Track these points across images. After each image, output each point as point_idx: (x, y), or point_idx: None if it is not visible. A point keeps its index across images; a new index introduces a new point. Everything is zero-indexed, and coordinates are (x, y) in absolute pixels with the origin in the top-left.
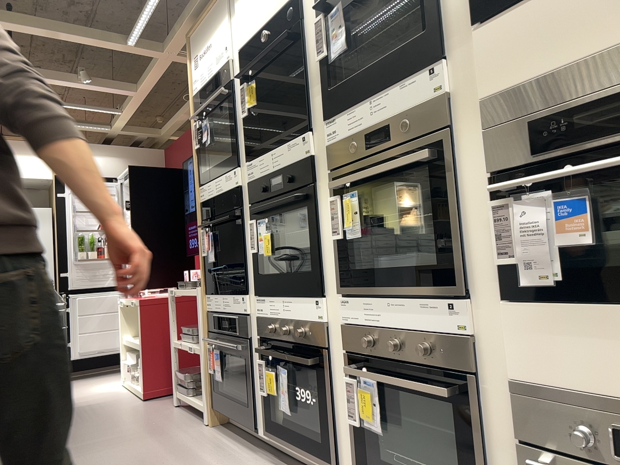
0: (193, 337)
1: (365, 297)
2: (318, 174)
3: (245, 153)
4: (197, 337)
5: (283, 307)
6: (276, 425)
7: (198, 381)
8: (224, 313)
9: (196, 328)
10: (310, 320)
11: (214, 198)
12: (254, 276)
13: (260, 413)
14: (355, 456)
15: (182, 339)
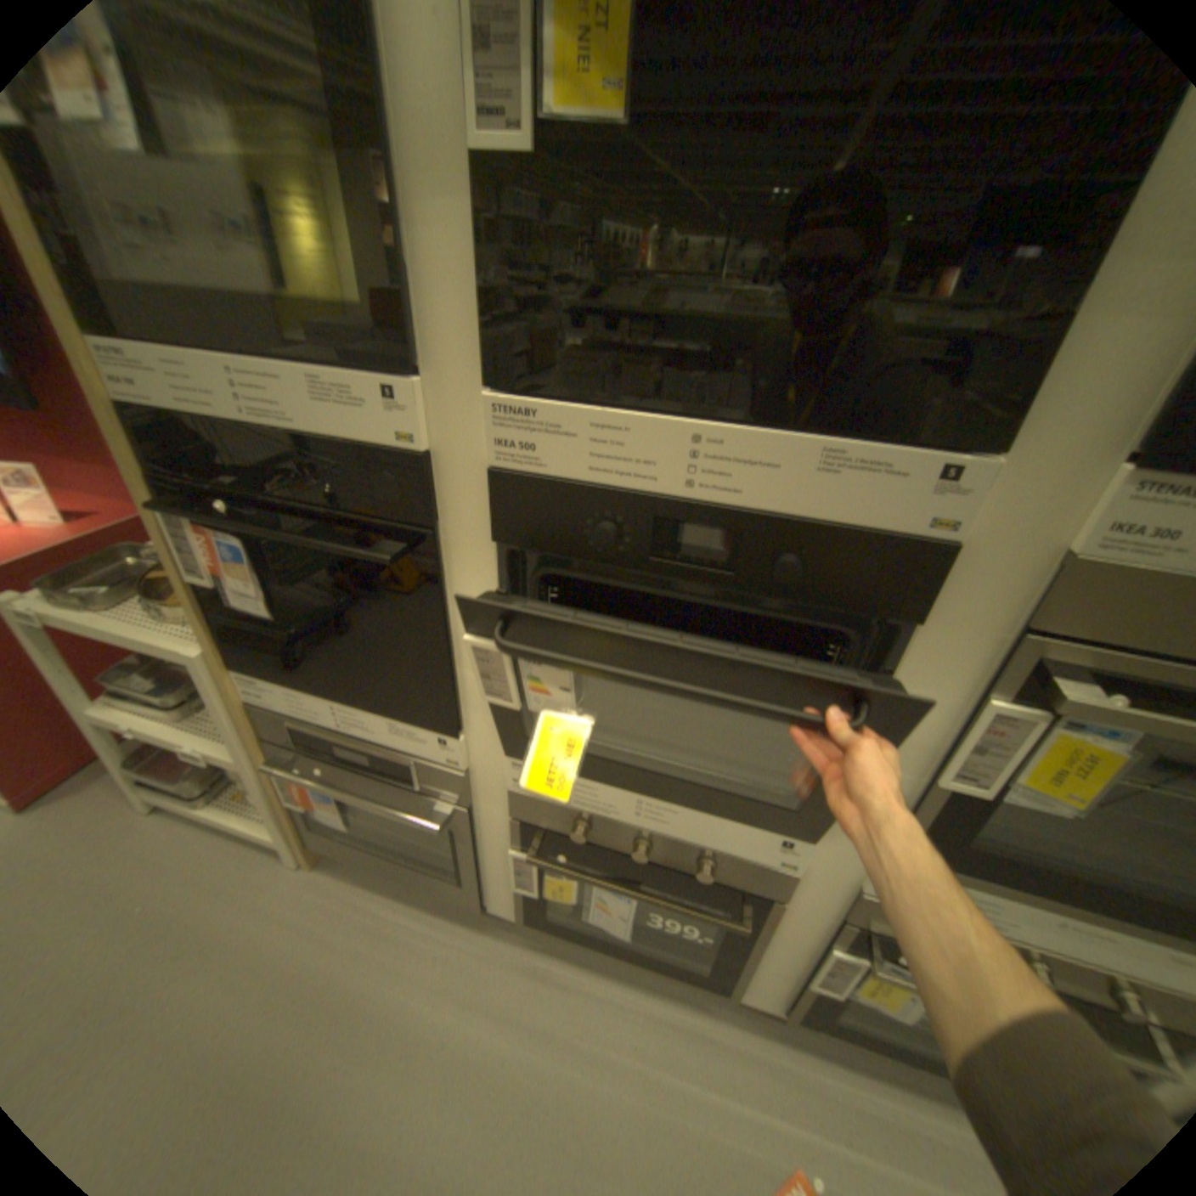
0: (169, 712)
1: (989, 894)
2: (947, 602)
3: (471, 332)
4: (182, 708)
5: (640, 810)
6: (558, 925)
7: (209, 774)
8: (346, 734)
9: (173, 696)
10: (747, 859)
11: (214, 413)
12: (496, 708)
13: (499, 896)
14: (792, 999)
15: (109, 699)
